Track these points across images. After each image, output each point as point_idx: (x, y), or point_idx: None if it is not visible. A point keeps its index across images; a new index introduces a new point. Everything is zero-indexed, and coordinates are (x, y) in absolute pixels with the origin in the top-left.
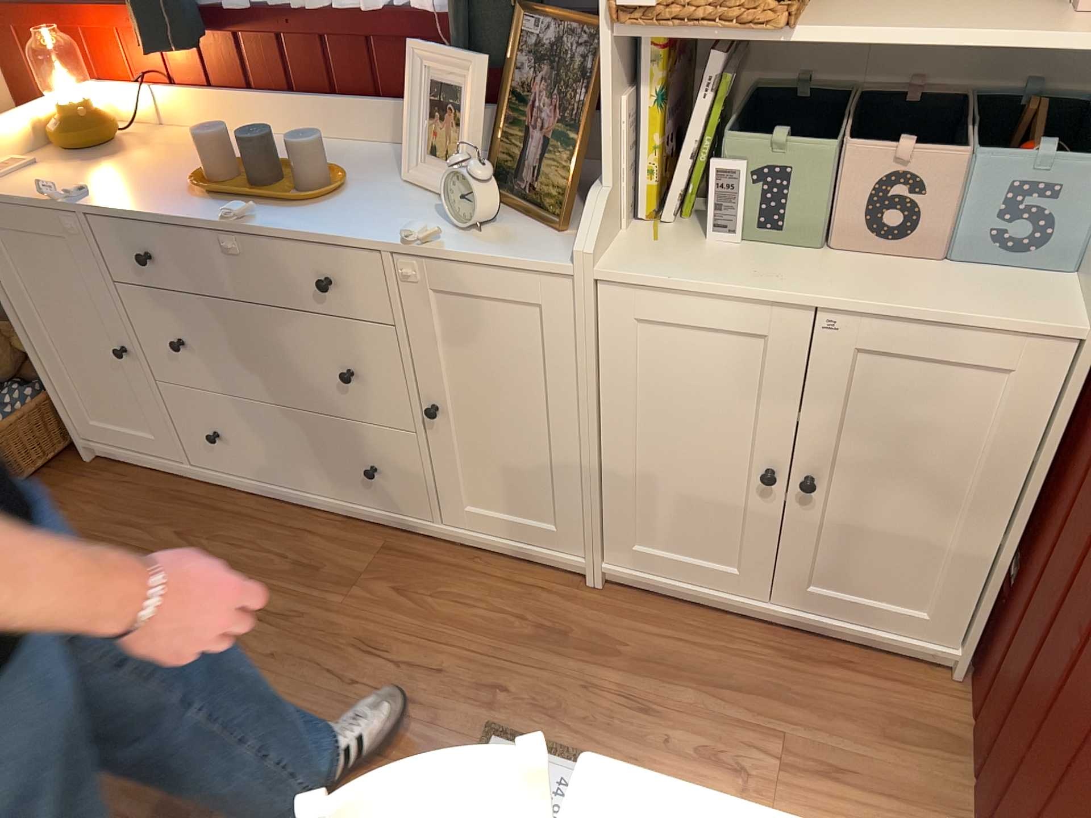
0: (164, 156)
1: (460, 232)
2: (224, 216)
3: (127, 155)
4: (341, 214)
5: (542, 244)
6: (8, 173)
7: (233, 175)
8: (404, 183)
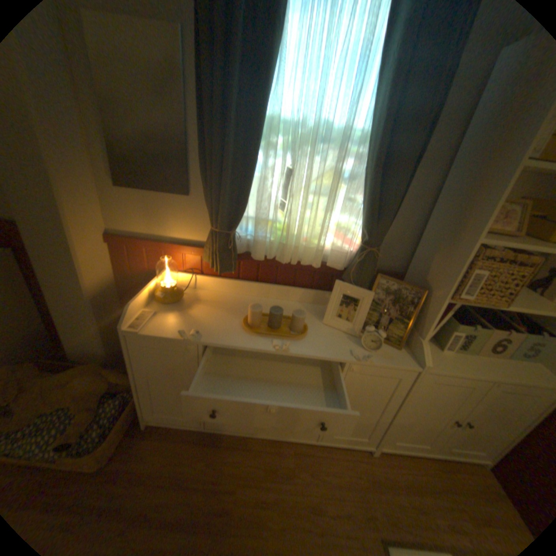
0: (213, 309)
1: (372, 355)
2: (275, 348)
3: (194, 307)
4: (317, 344)
5: (401, 359)
6: (145, 320)
7: (261, 324)
8: (323, 325)
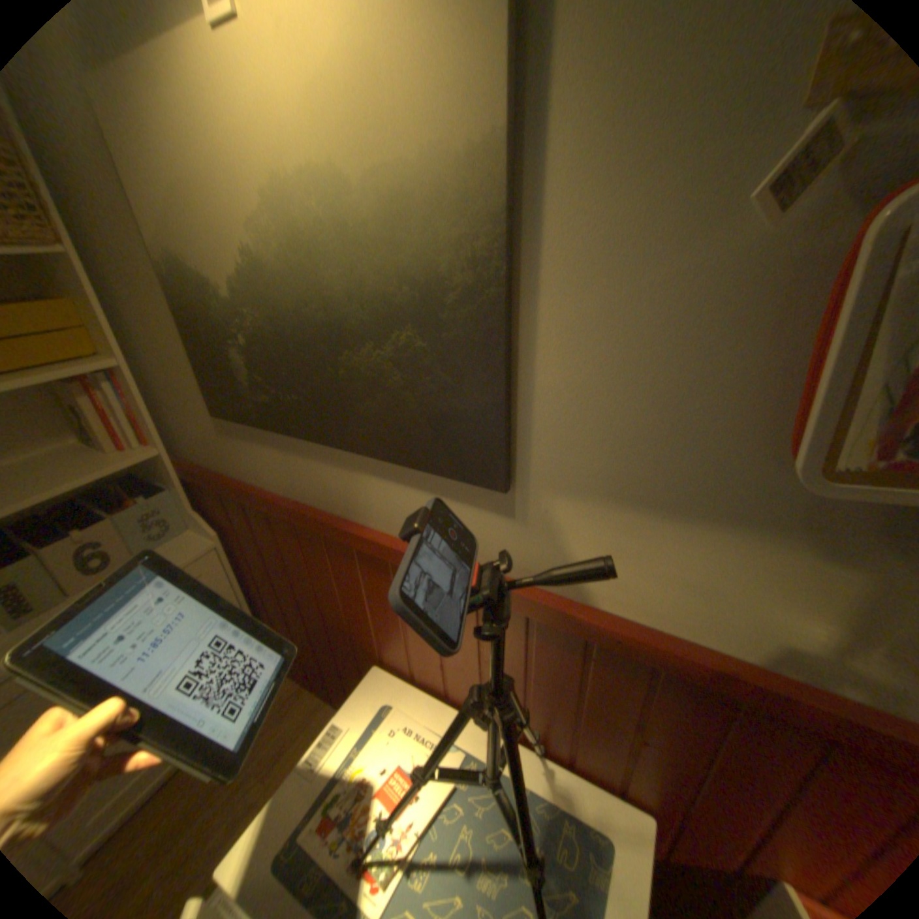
0: None
1: None
2: None
3: None
4: None
5: None
6: None
7: None
8: None
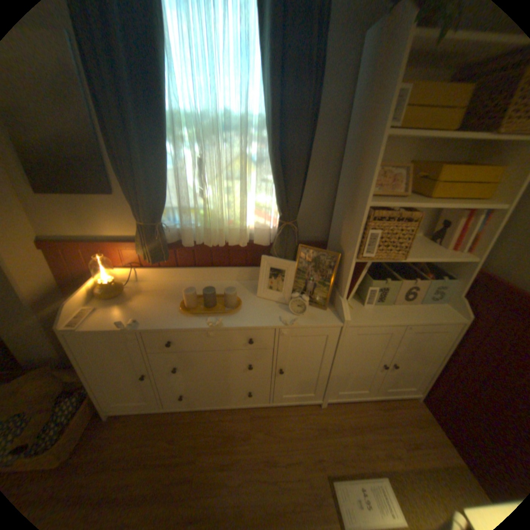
0: (153, 297)
1: (299, 317)
2: (209, 325)
3: (134, 298)
4: (250, 315)
5: (325, 318)
6: (84, 316)
7: (197, 305)
8: (258, 298)
